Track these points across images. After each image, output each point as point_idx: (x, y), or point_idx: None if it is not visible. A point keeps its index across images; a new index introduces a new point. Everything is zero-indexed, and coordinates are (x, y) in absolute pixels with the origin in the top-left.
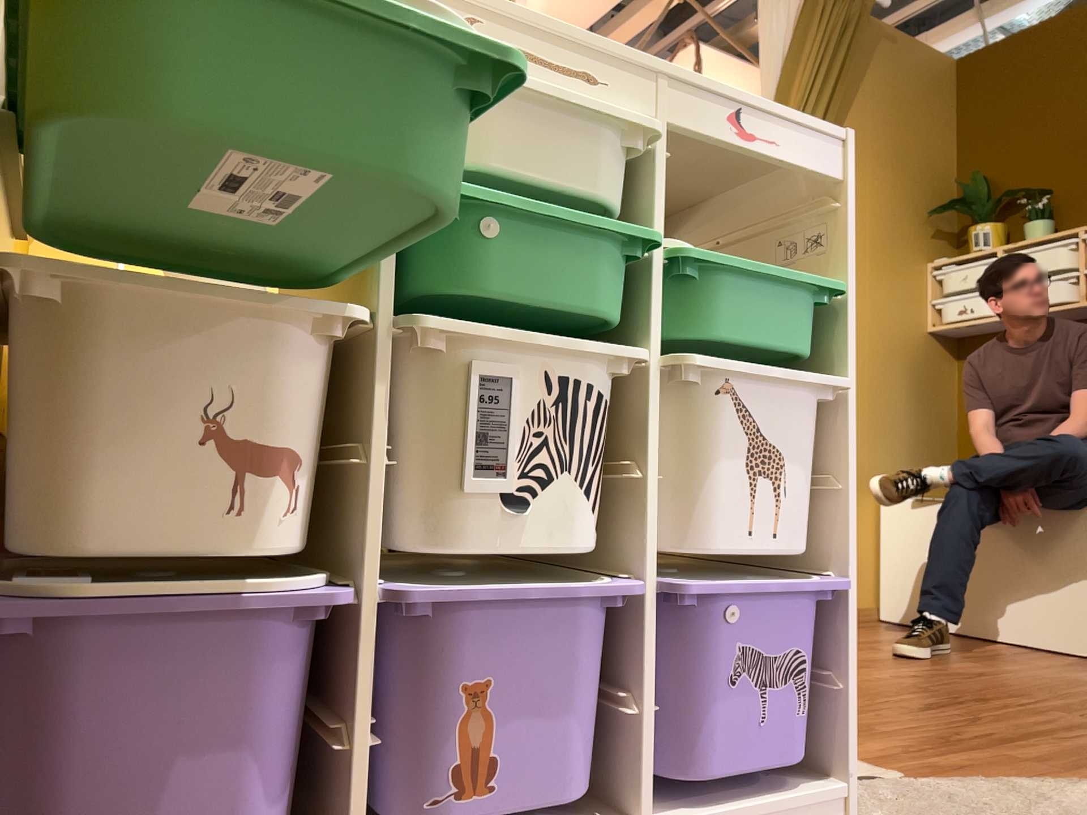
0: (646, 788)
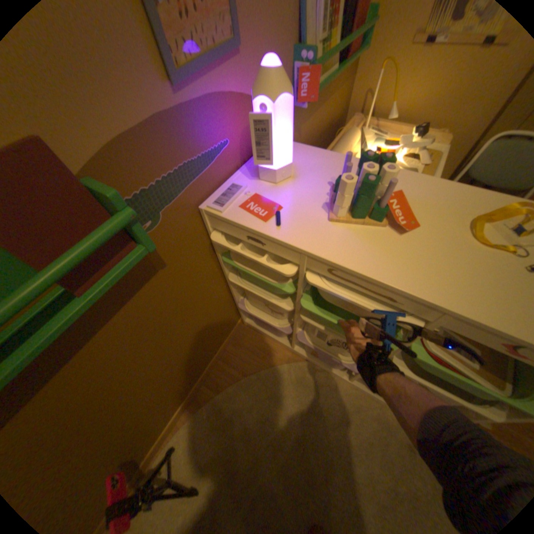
0: (354, 378)
